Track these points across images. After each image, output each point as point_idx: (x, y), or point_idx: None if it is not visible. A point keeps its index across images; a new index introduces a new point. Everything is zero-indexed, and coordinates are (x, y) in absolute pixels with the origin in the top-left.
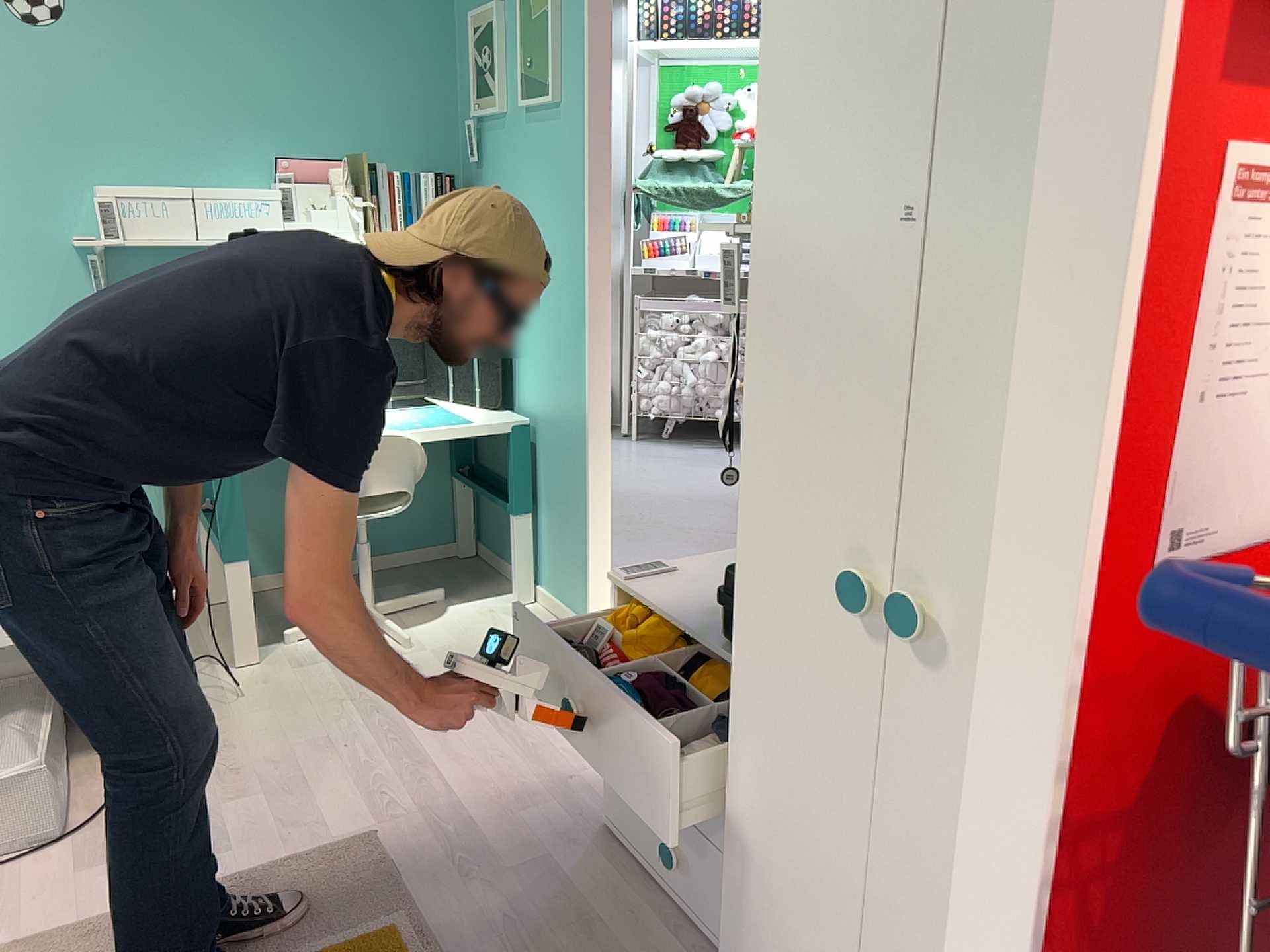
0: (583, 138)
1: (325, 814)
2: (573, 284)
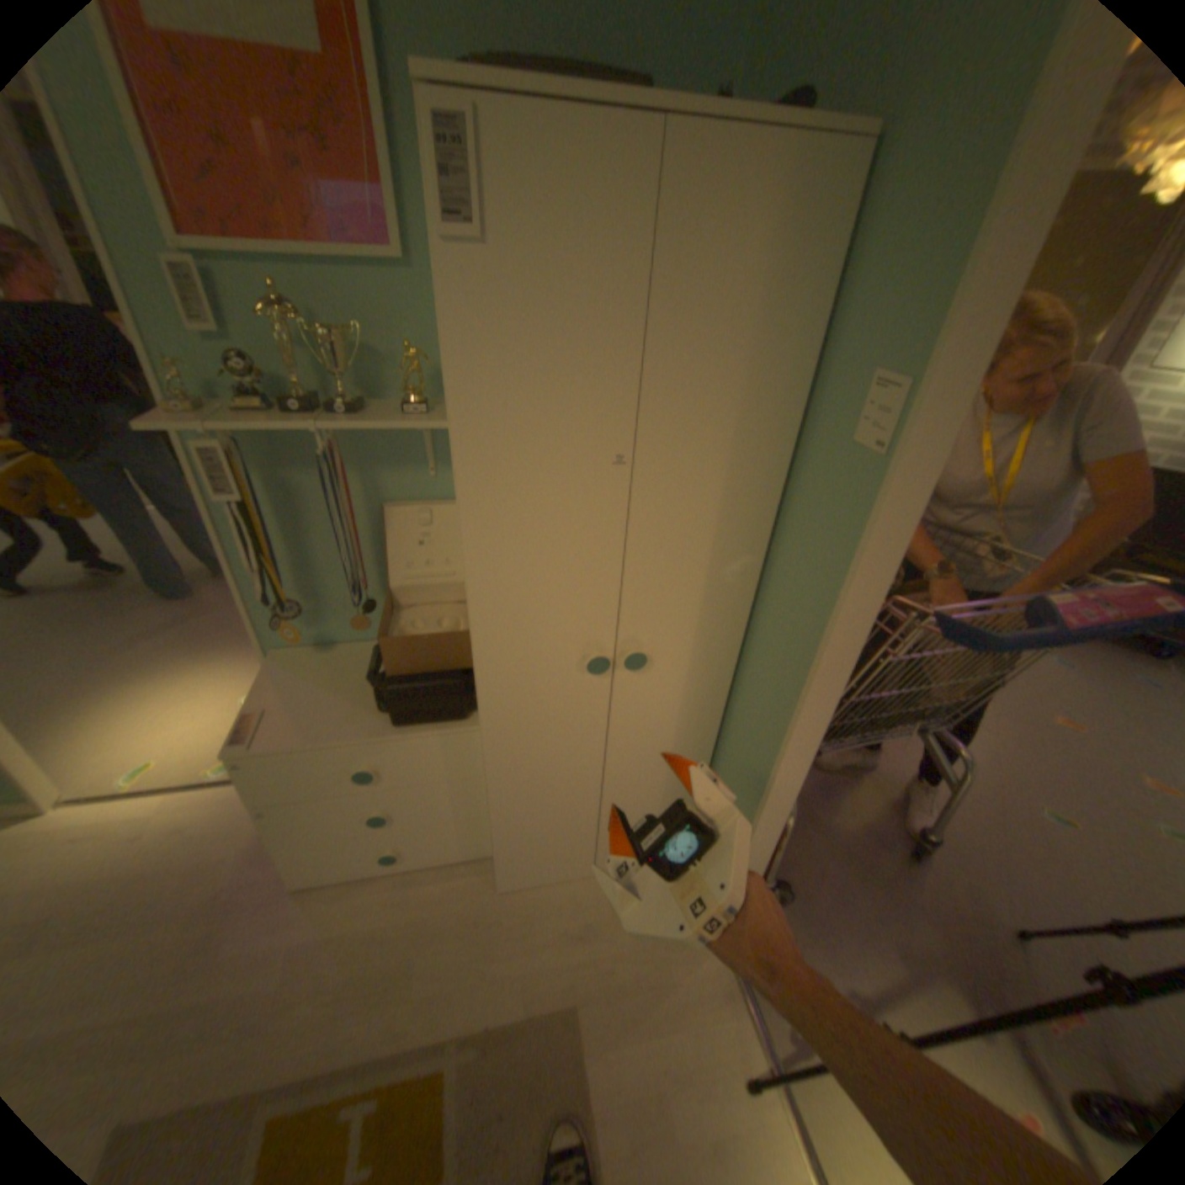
0: None
1: None
2: None
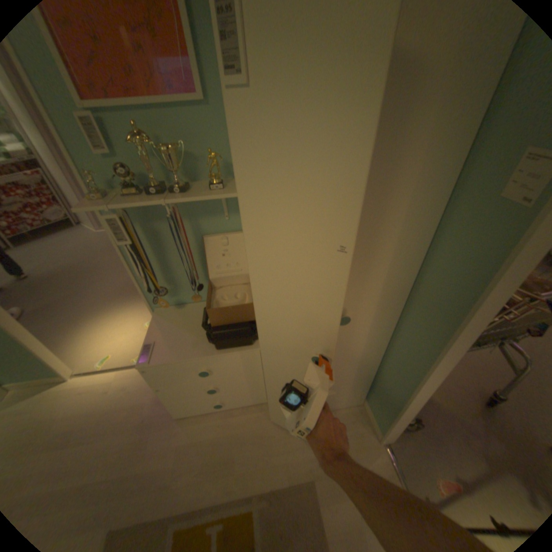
0: None
1: None
2: None
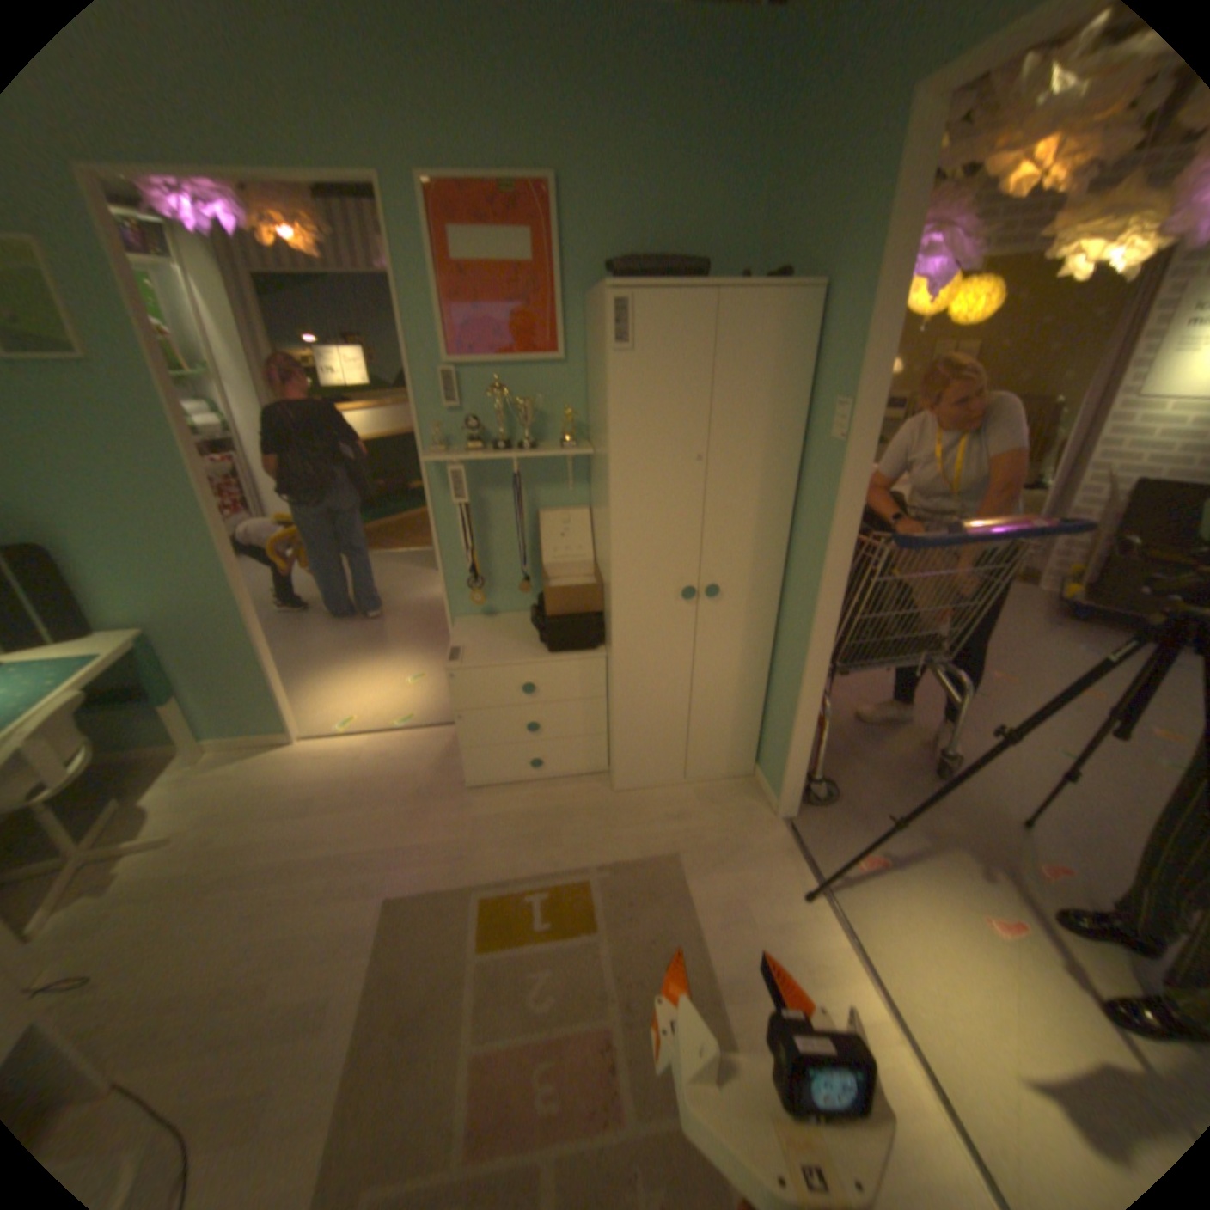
0: (150, 392)
1: (338, 927)
2: (174, 511)
